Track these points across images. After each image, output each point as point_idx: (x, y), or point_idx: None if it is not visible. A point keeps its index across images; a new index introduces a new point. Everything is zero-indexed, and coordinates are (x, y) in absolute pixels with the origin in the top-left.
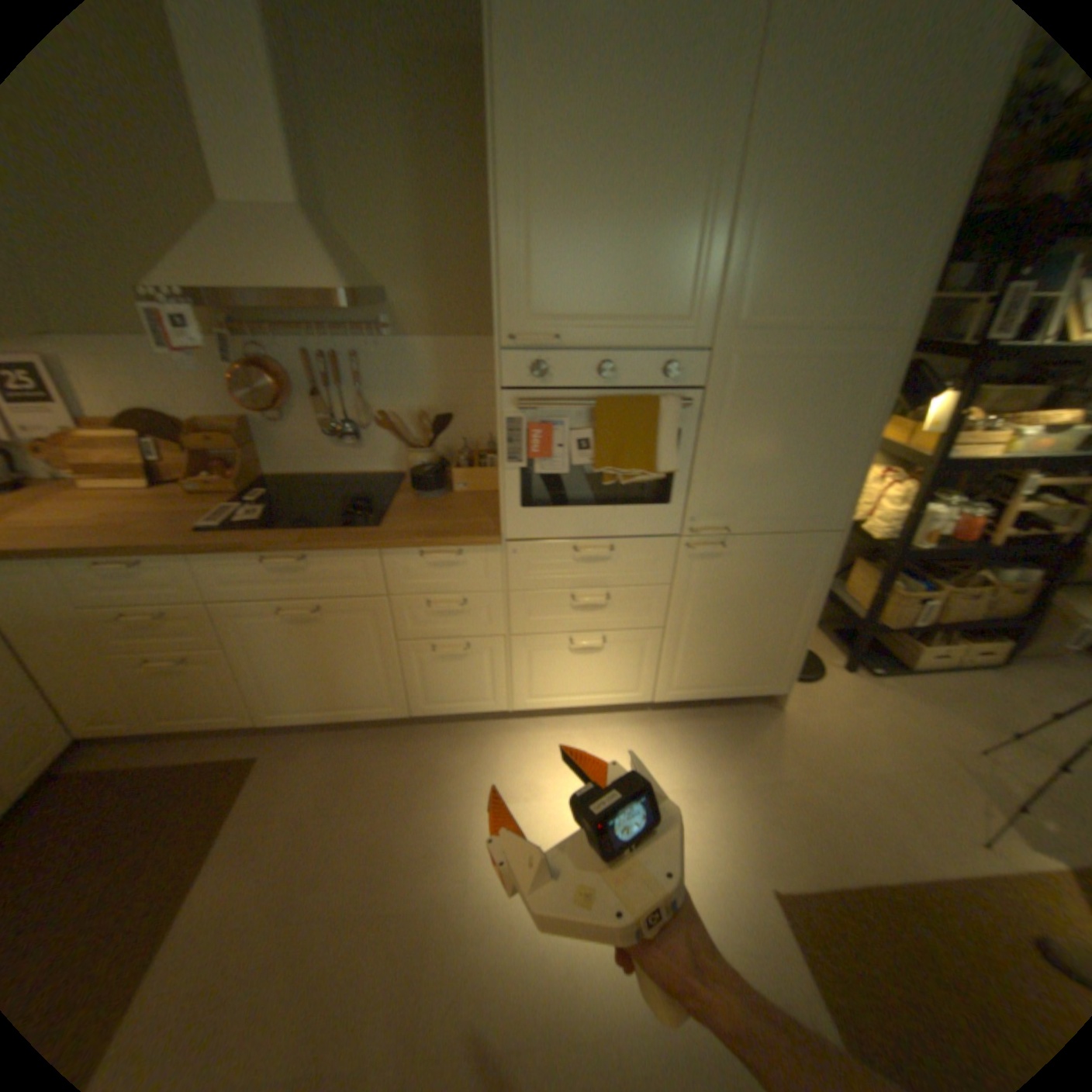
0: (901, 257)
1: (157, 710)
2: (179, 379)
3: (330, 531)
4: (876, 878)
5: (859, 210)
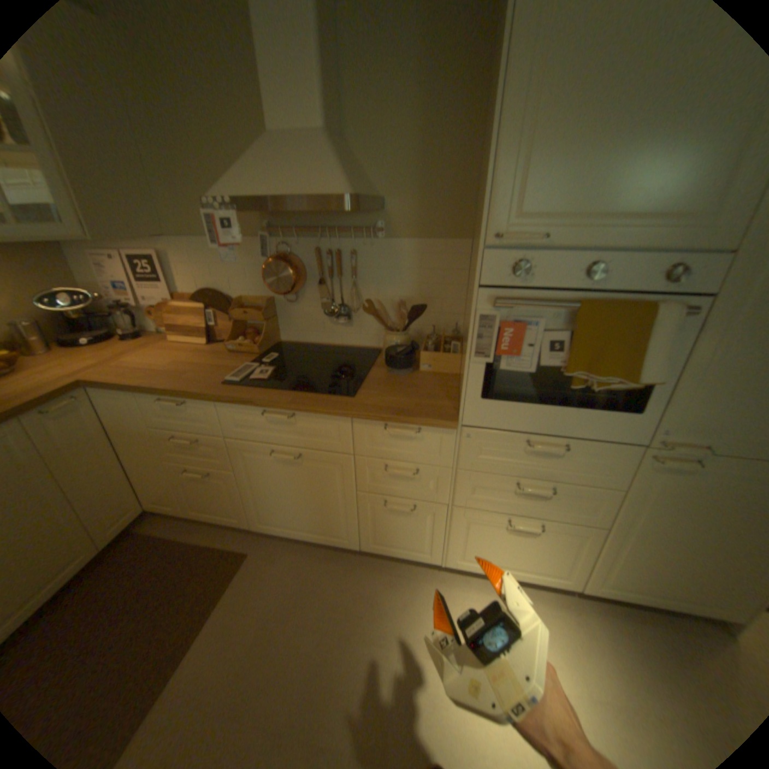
0: None
1: (189, 504)
2: (232, 269)
3: (314, 396)
4: None
5: None
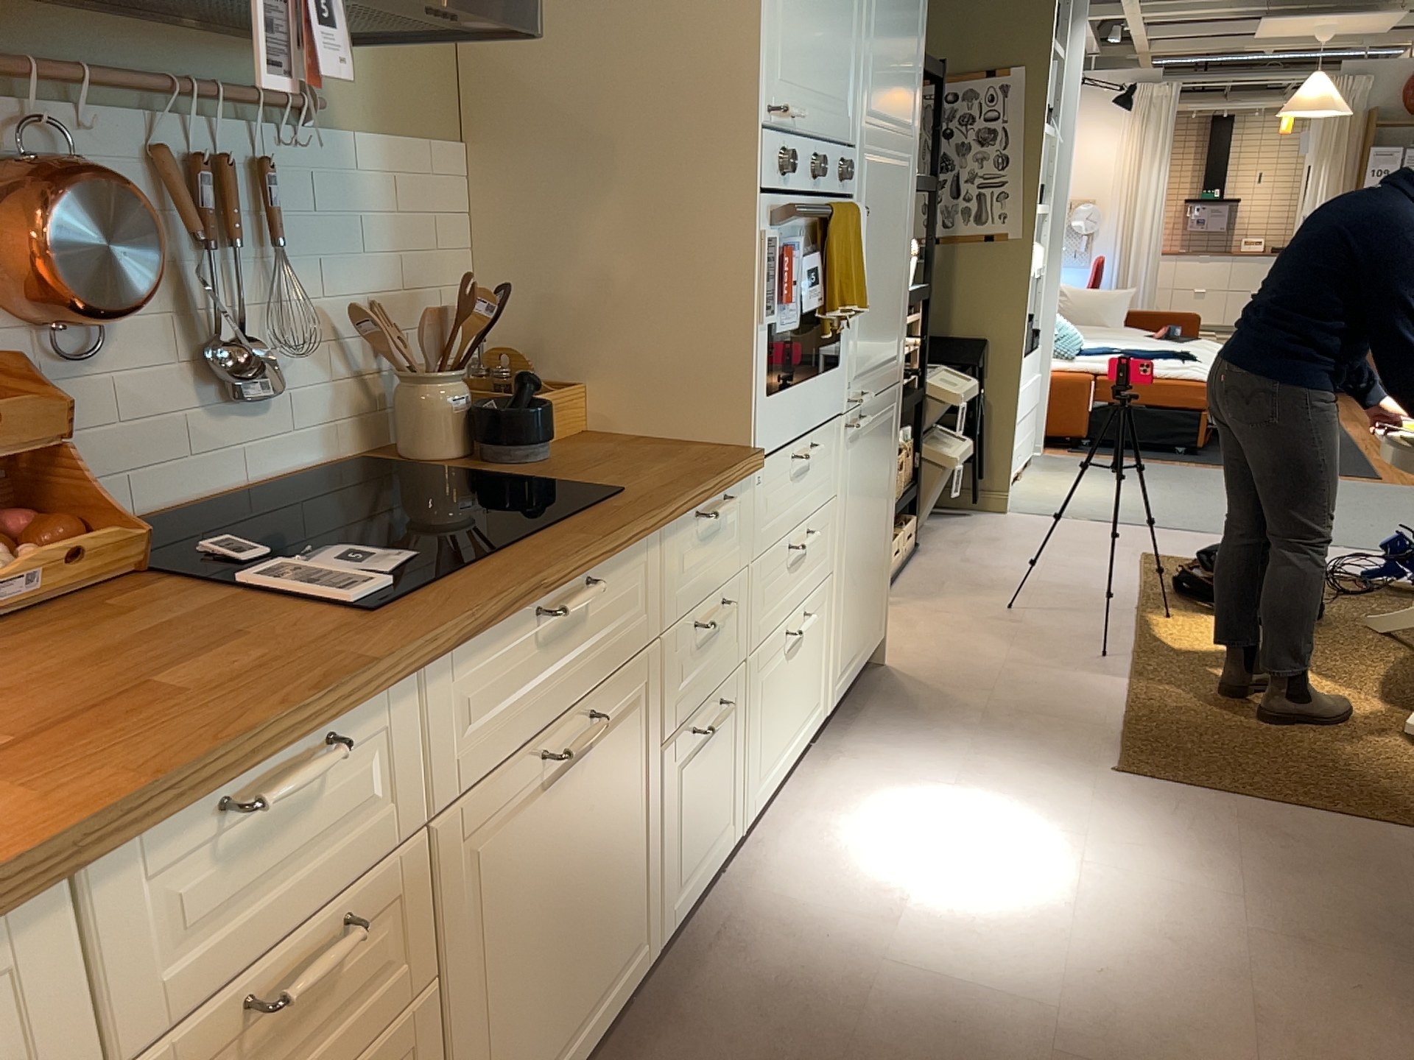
0: (914, 64)
1: None
2: None
3: (579, 518)
4: (1111, 714)
5: (903, 12)
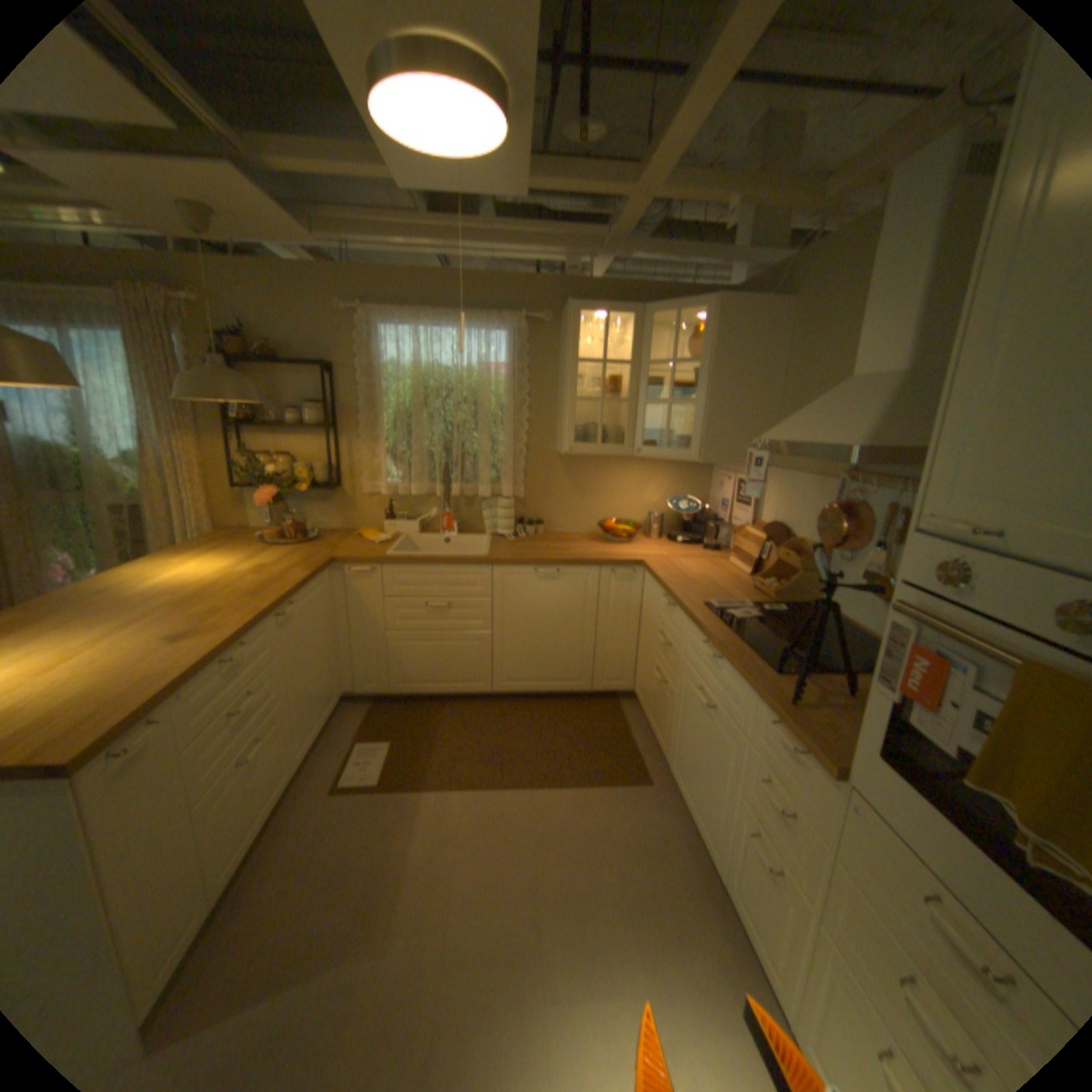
0: None
1: (651, 704)
2: (807, 508)
3: (748, 651)
4: None
5: None
